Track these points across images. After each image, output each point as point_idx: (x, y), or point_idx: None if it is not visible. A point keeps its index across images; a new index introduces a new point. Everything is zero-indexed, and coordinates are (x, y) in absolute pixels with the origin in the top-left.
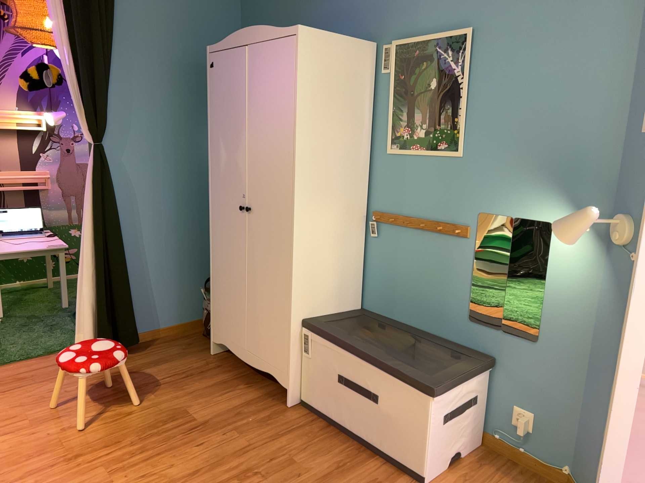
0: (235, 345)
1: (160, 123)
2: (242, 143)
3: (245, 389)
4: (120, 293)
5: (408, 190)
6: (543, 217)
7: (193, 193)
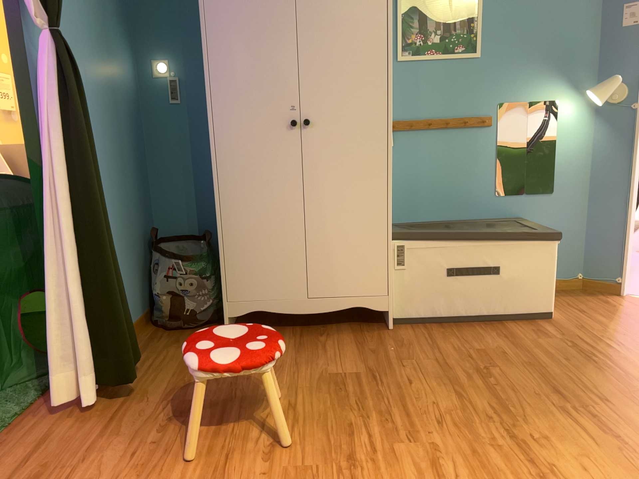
0: (282, 300)
1: (81, 22)
2: (284, 42)
3: (328, 337)
4: (117, 281)
5: (424, 94)
6: (550, 97)
7: (118, 134)
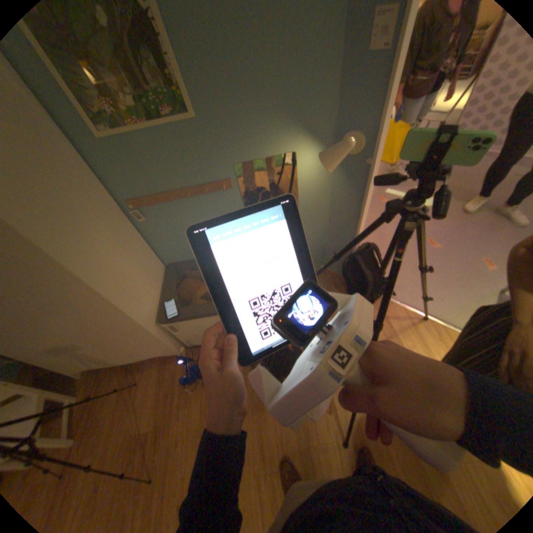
0: (102, 364)
1: None
2: None
3: (143, 376)
4: None
5: (152, 169)
6: (288, 150)
7: None
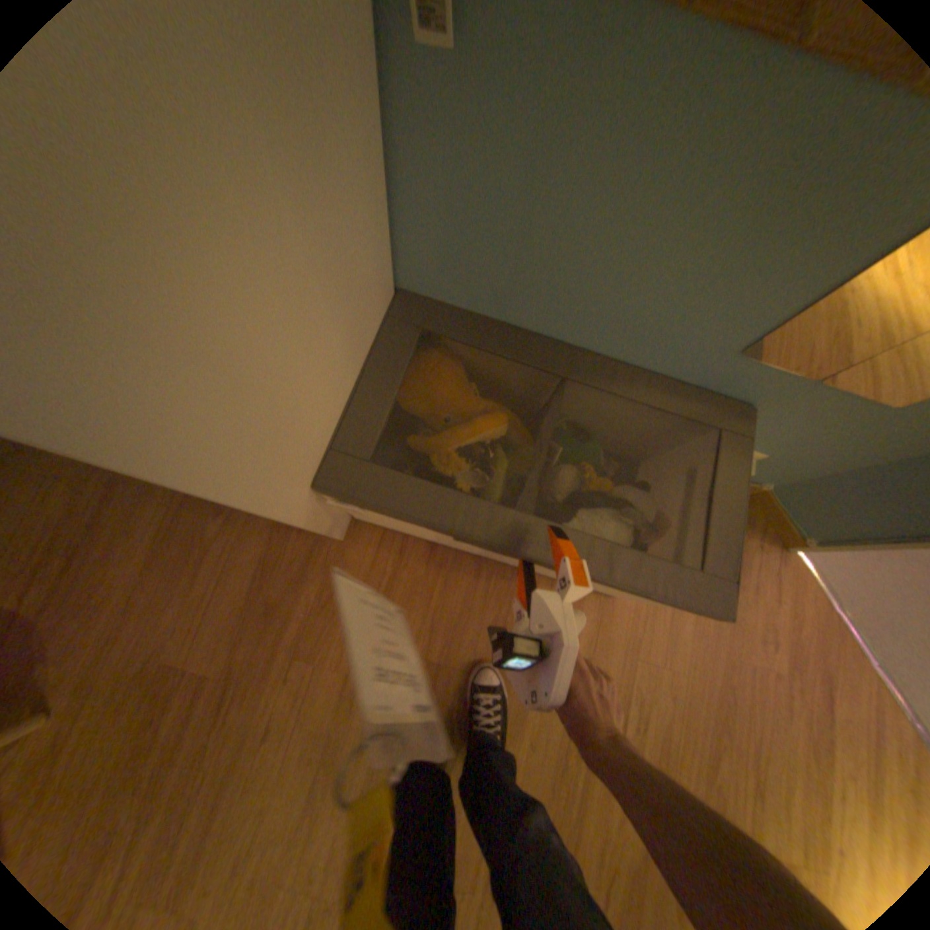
0: None
1: None
2: None
3: (228, 534)
4: None
5: None
6: None
7: None
